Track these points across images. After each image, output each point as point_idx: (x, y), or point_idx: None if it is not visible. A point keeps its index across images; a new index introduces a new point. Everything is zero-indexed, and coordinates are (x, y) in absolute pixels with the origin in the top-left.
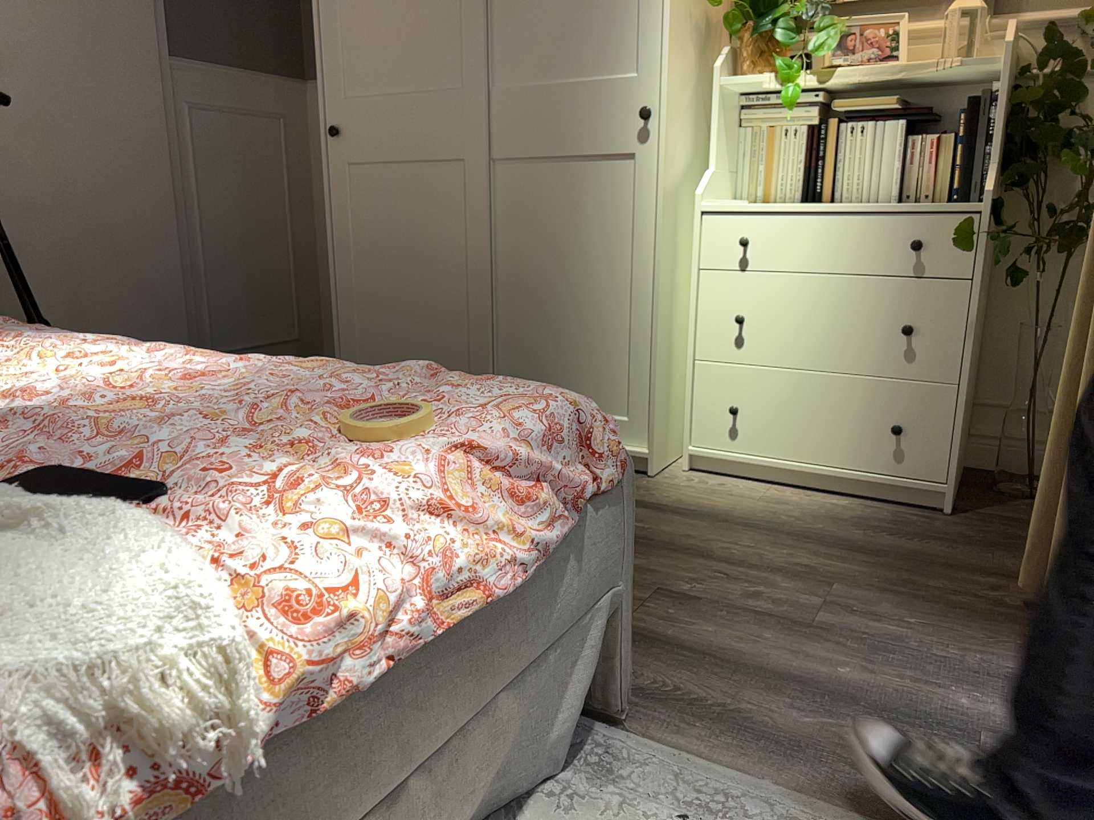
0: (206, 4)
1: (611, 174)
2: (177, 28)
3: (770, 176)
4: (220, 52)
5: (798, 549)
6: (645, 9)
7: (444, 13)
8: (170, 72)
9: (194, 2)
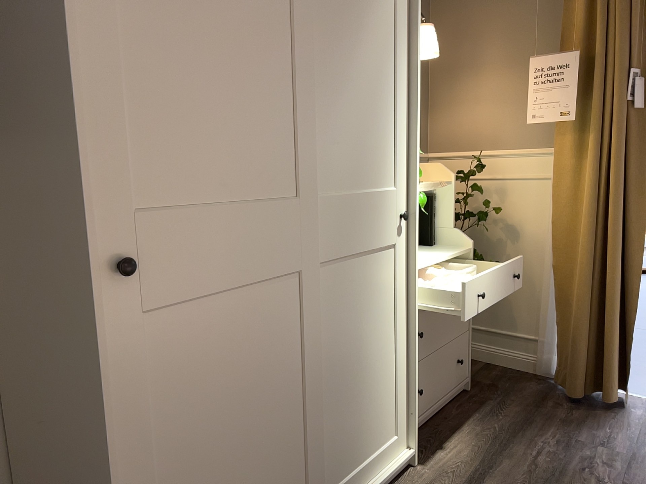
0: None
1: (385, 260)
2: None
3: None
4: None
5: (529, 438)
6: (400, 142)
7: (277, 111)
8: None
9: None
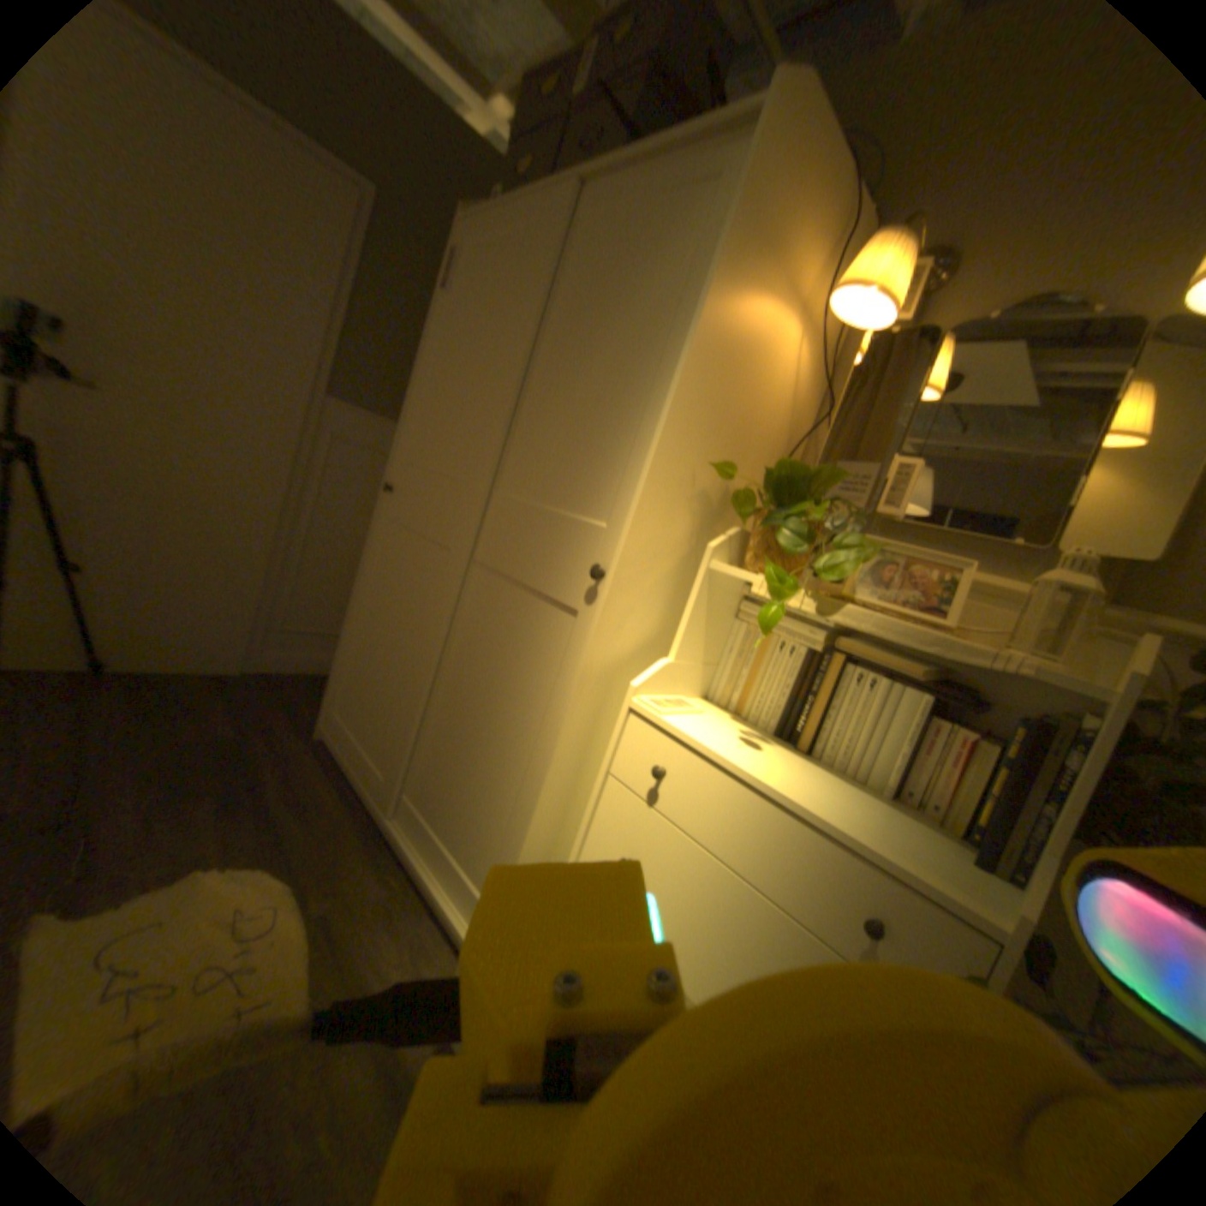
0: (374, 361)
1: (552, 620)
2: (337, 371)
3: (750, 684)
4: (375, 400)
5: None
6: (635, 454)
7: (480, 405)
8: (313, 401)
9: (362, 355)
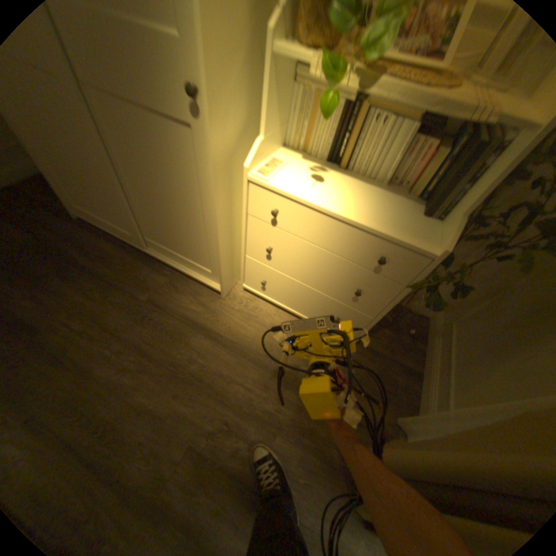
0: None
1: (174, 131)
2: None
3: (310, 130)
4: None
5: (272, 386)
6: None
7: None
8: None
9: None
